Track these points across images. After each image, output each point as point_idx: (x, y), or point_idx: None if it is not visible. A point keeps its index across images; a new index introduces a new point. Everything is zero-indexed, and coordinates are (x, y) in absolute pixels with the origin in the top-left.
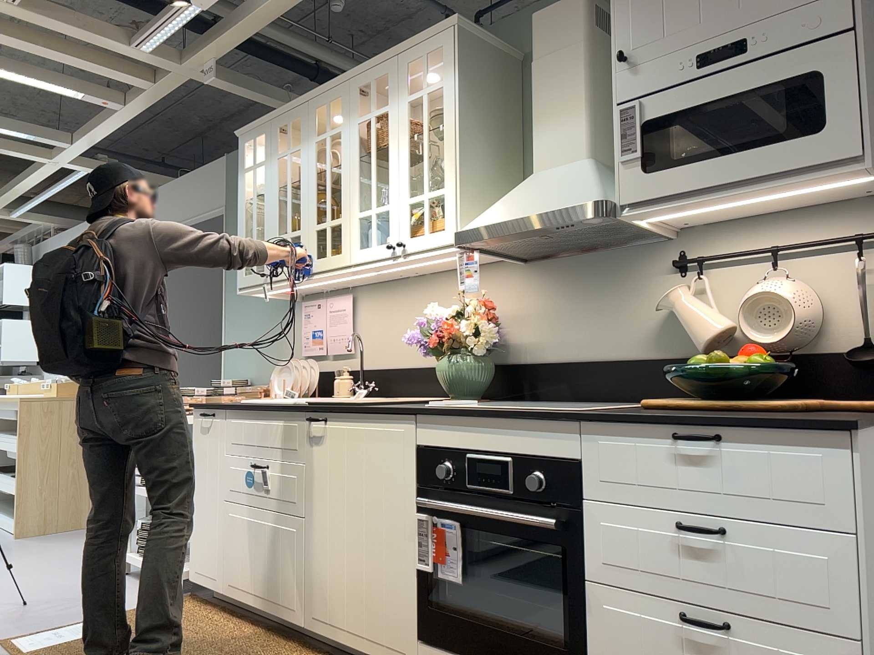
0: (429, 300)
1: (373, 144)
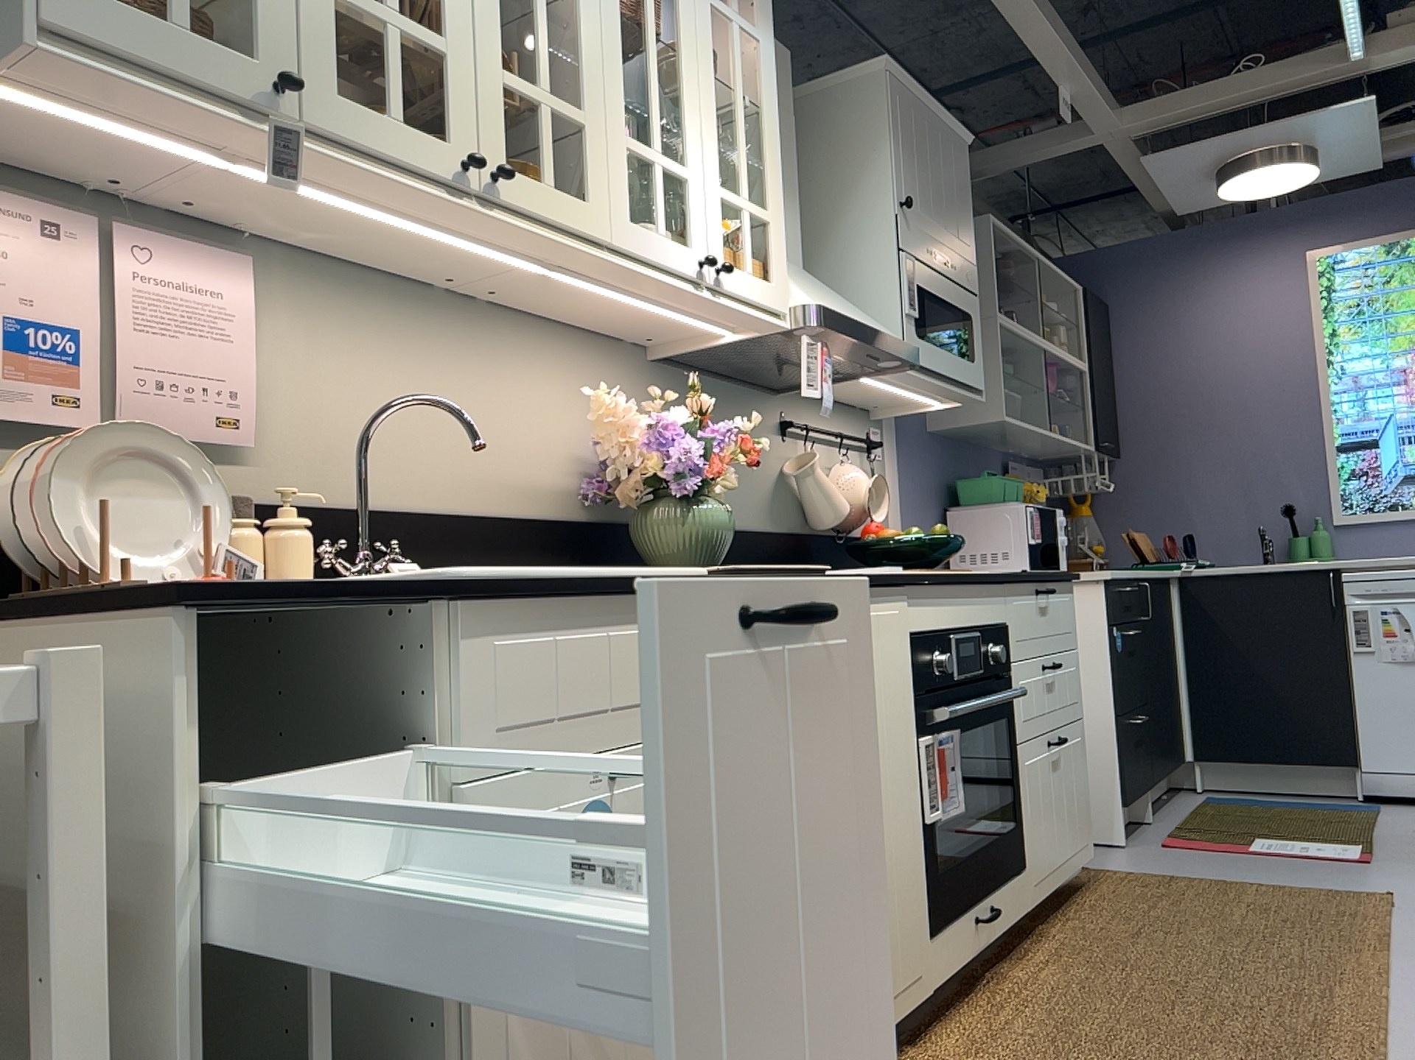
0: (489, 363)
1: (653, 14)
